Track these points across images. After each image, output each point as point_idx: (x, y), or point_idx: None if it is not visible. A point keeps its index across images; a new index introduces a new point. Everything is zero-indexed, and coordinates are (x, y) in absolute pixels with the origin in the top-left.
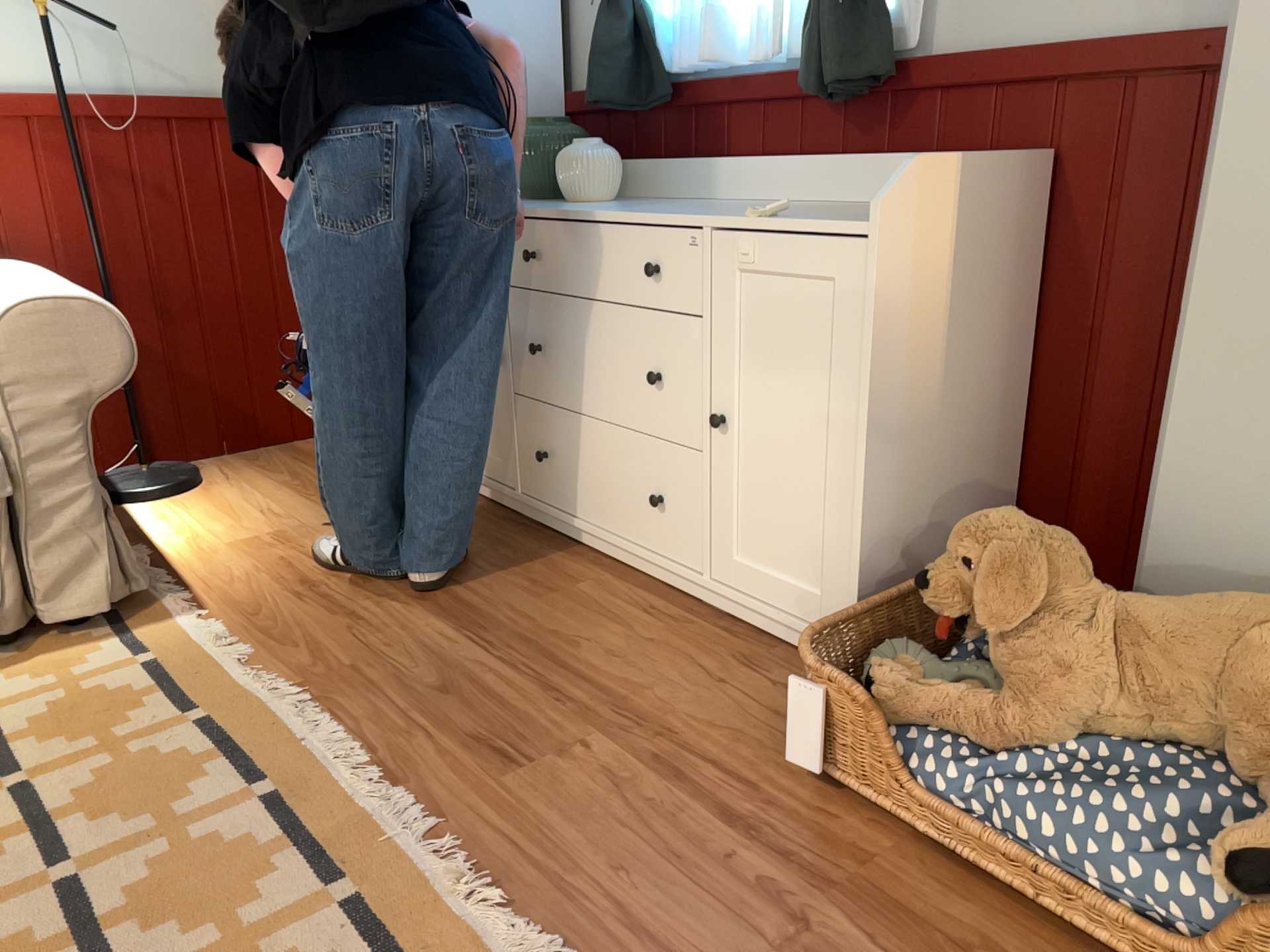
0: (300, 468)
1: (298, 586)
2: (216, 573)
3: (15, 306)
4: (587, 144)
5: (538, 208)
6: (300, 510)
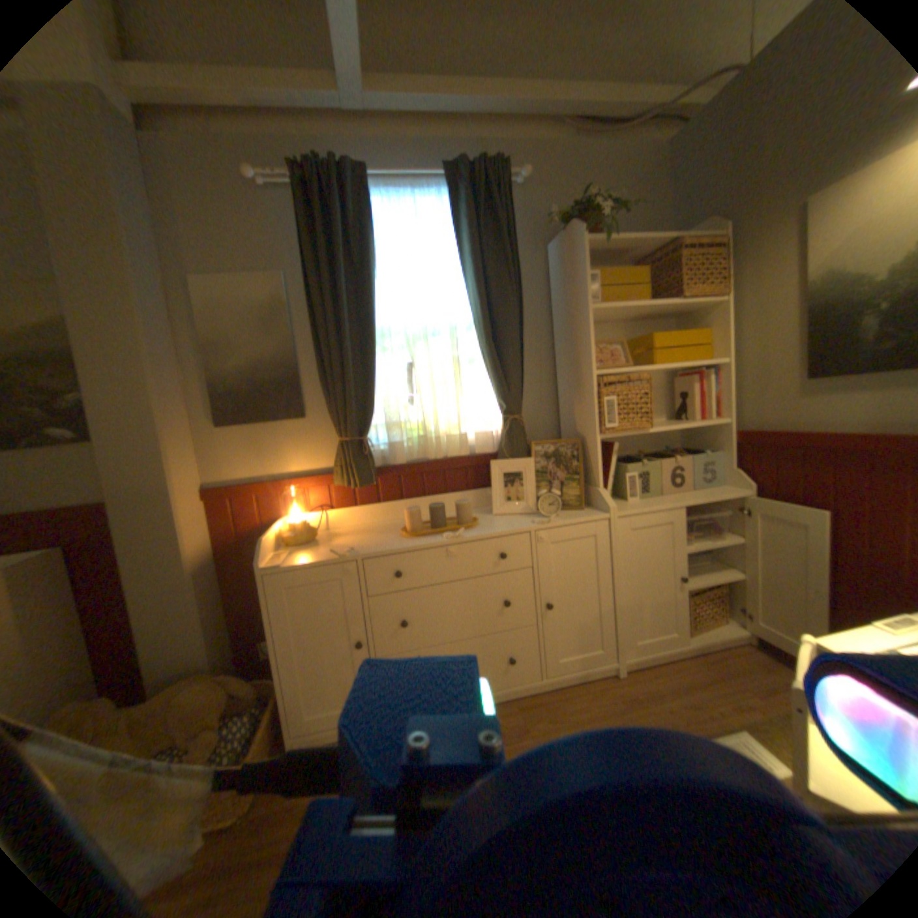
0: None
1: None
2: None
3: None
4: None
5: None
6: None
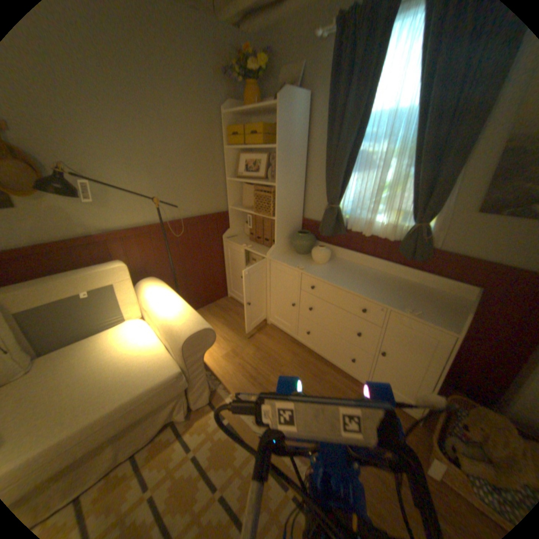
0: (224, 315)
1: (250, 379)
2: (224, 372)
3: (186, 336)
4: (321, 245)
5: (314, 271)
6: (233, 338)
